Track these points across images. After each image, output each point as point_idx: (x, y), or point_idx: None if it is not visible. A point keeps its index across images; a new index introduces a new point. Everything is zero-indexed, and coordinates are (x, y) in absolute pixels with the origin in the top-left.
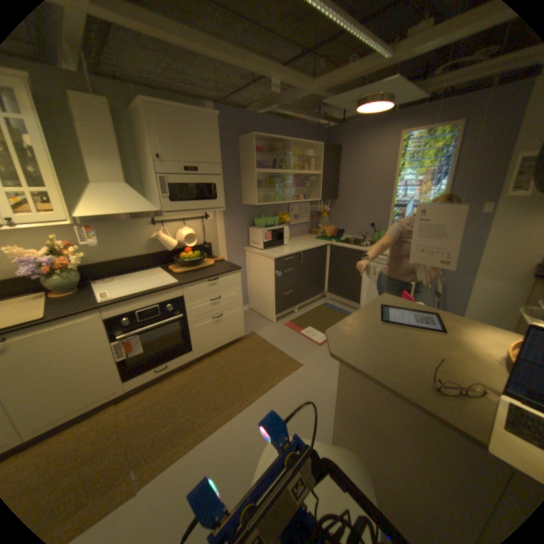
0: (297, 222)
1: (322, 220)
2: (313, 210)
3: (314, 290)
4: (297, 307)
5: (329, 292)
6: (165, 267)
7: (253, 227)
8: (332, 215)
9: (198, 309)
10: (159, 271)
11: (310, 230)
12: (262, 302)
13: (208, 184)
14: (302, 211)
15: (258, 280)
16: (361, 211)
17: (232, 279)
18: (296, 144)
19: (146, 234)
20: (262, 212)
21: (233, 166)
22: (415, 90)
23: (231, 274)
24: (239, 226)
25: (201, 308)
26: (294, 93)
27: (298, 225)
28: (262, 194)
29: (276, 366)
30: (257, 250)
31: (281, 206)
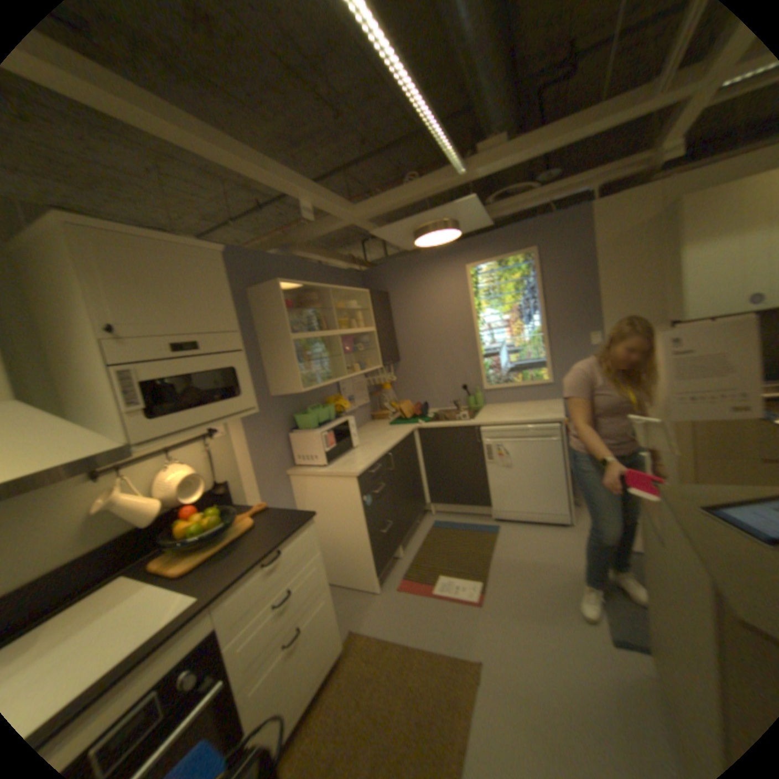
0: (354, 407)
1: (386, 396)
2: (369, 384)
3: (414, 508)
4: (400, 547)
5: (434, 503)
6: (136, 569)
7: (294, 431)
8: (398, 387)
9: (248, 646)
10: (121, 585)
11: (373, 415)
12: (342, 564)
13: (223, 370)
14: (357, 389)
15: (326, 524)
16: (438, 373)
17: (302, 542)
18: (333, 294)
19: (74, 507)
20: (304, 402)
21: (245, 336)
22: (485, 217)
23: (300, 533)
24: (272, 435)
25: (255, 638)
26: (324, 225)
27: (356, 411)
28: (306, 373)
29: (438, 696)
30: (314, 470)
31: (329, 387)
